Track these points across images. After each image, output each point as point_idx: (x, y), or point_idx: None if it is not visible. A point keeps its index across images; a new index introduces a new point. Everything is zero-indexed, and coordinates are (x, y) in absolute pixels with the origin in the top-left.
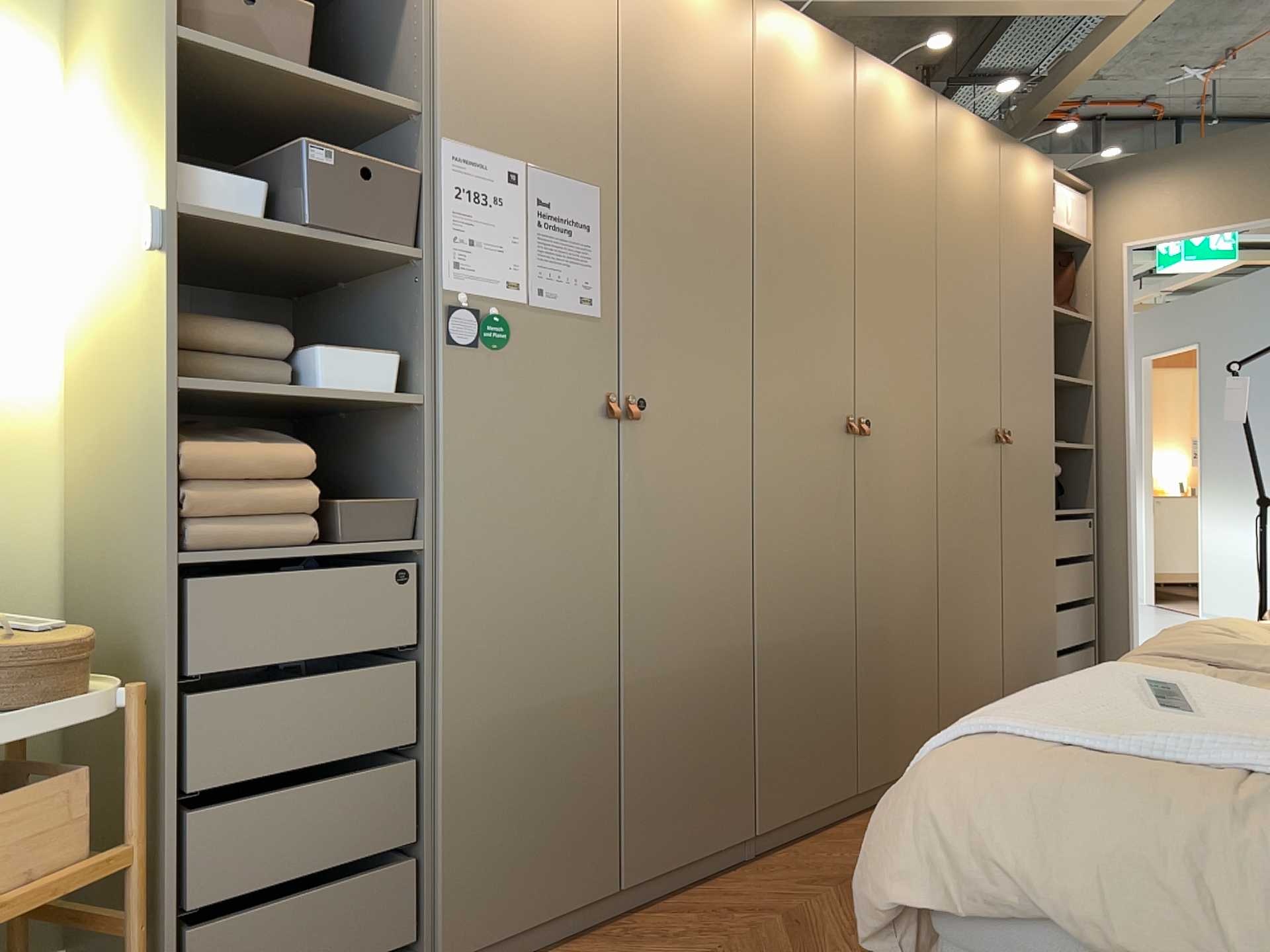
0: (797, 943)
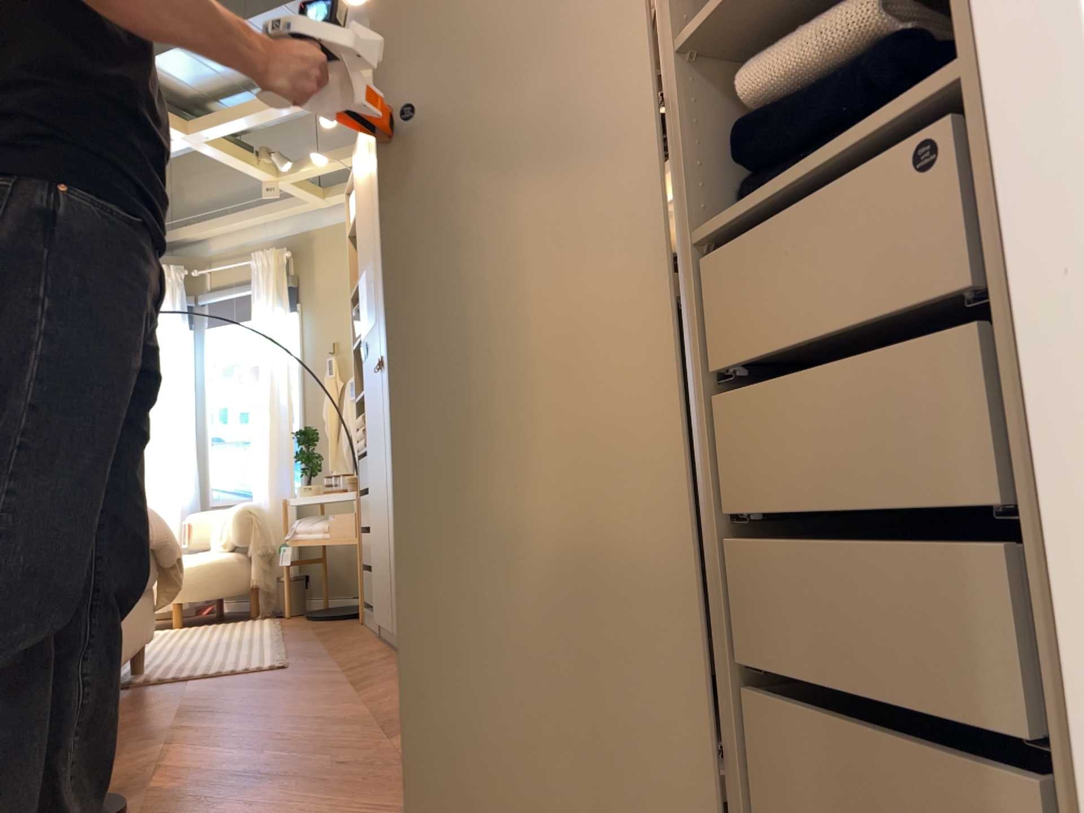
0: (319, 662)
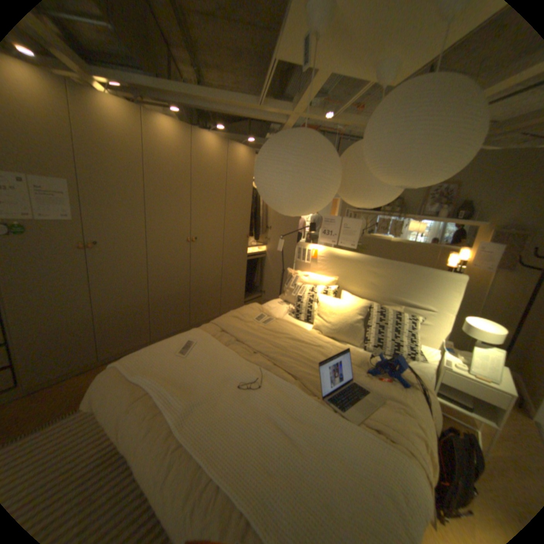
0: None
